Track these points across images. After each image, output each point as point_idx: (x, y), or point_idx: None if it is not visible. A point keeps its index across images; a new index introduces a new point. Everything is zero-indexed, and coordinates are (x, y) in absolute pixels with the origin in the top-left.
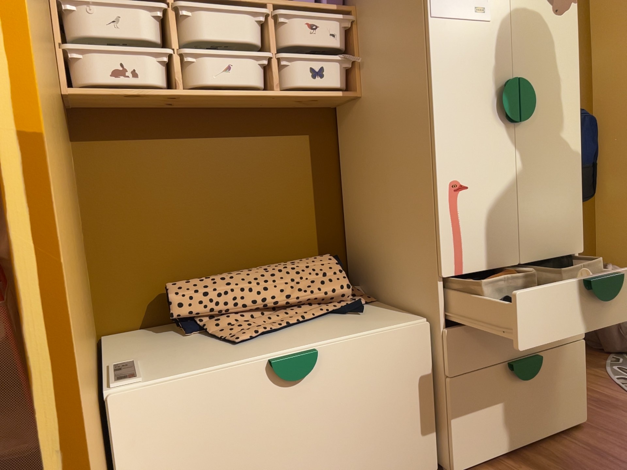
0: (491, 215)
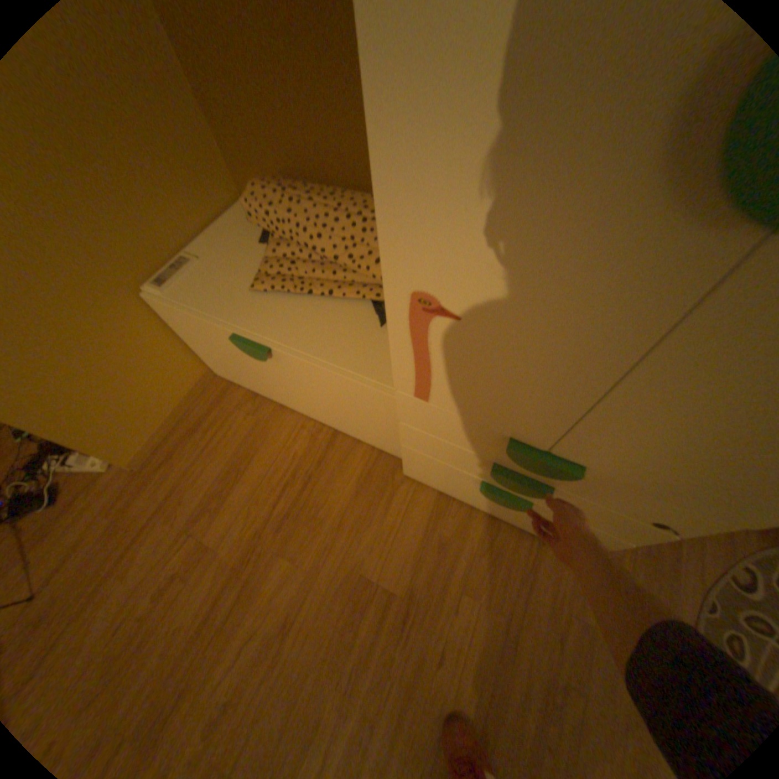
0: (506, 378)
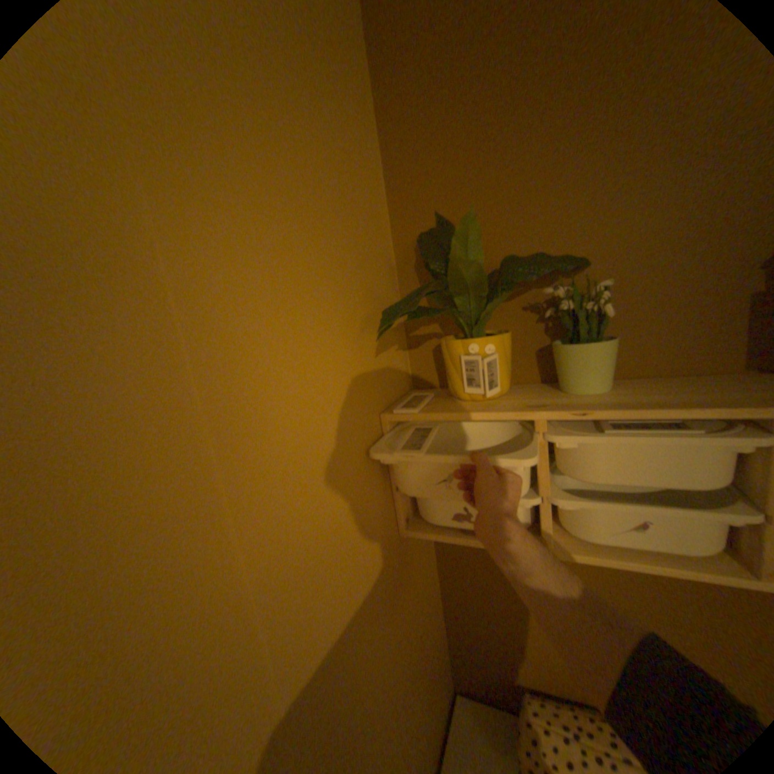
0: None
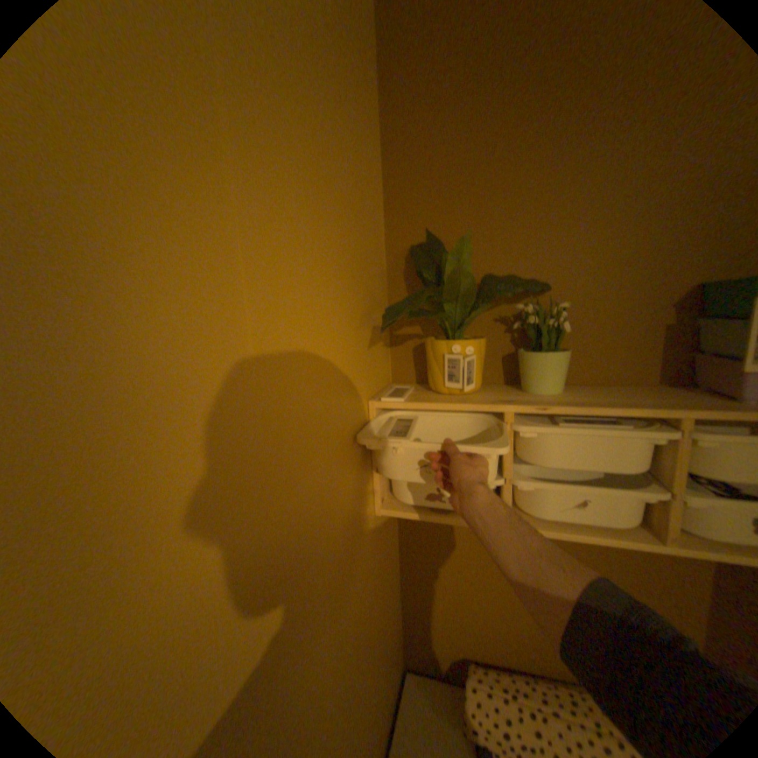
0: None
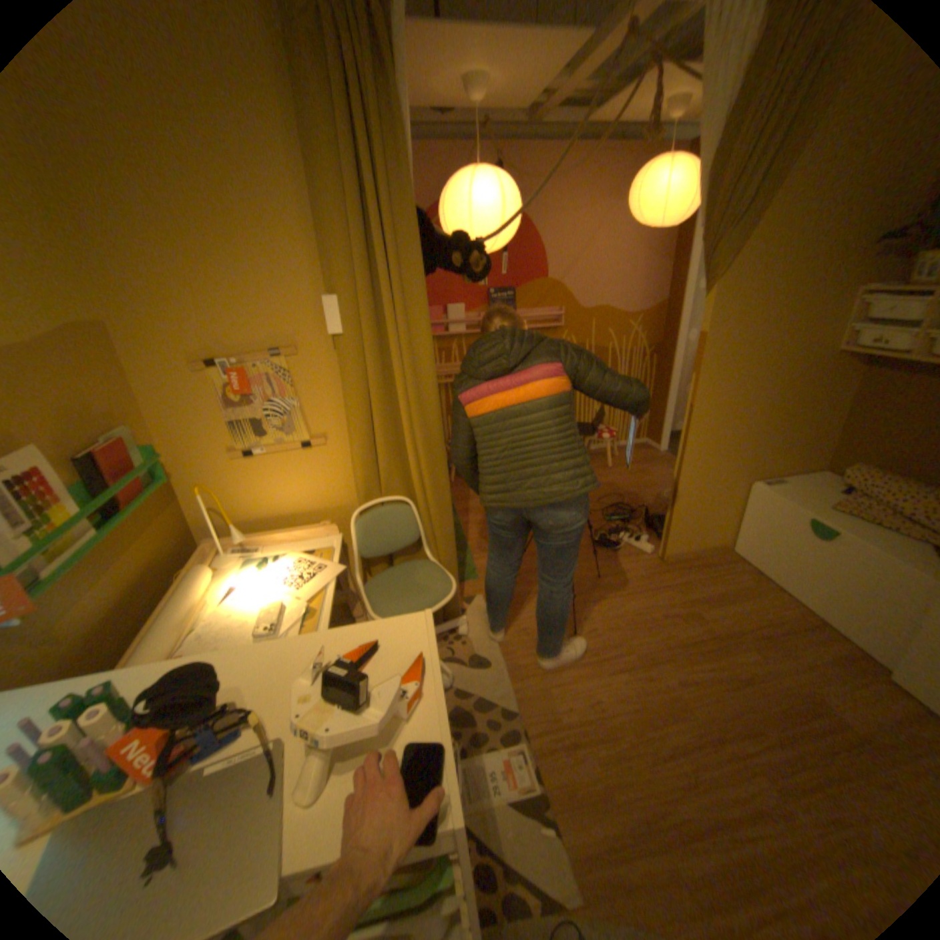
0: None
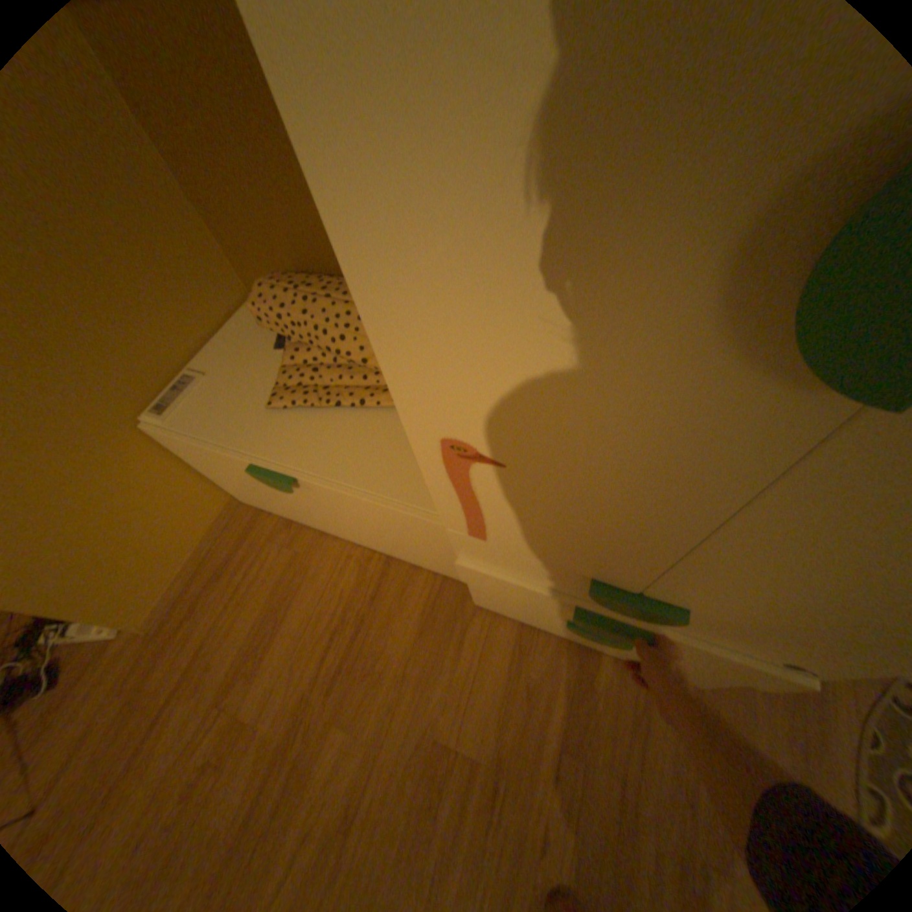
0: (574, 523)
